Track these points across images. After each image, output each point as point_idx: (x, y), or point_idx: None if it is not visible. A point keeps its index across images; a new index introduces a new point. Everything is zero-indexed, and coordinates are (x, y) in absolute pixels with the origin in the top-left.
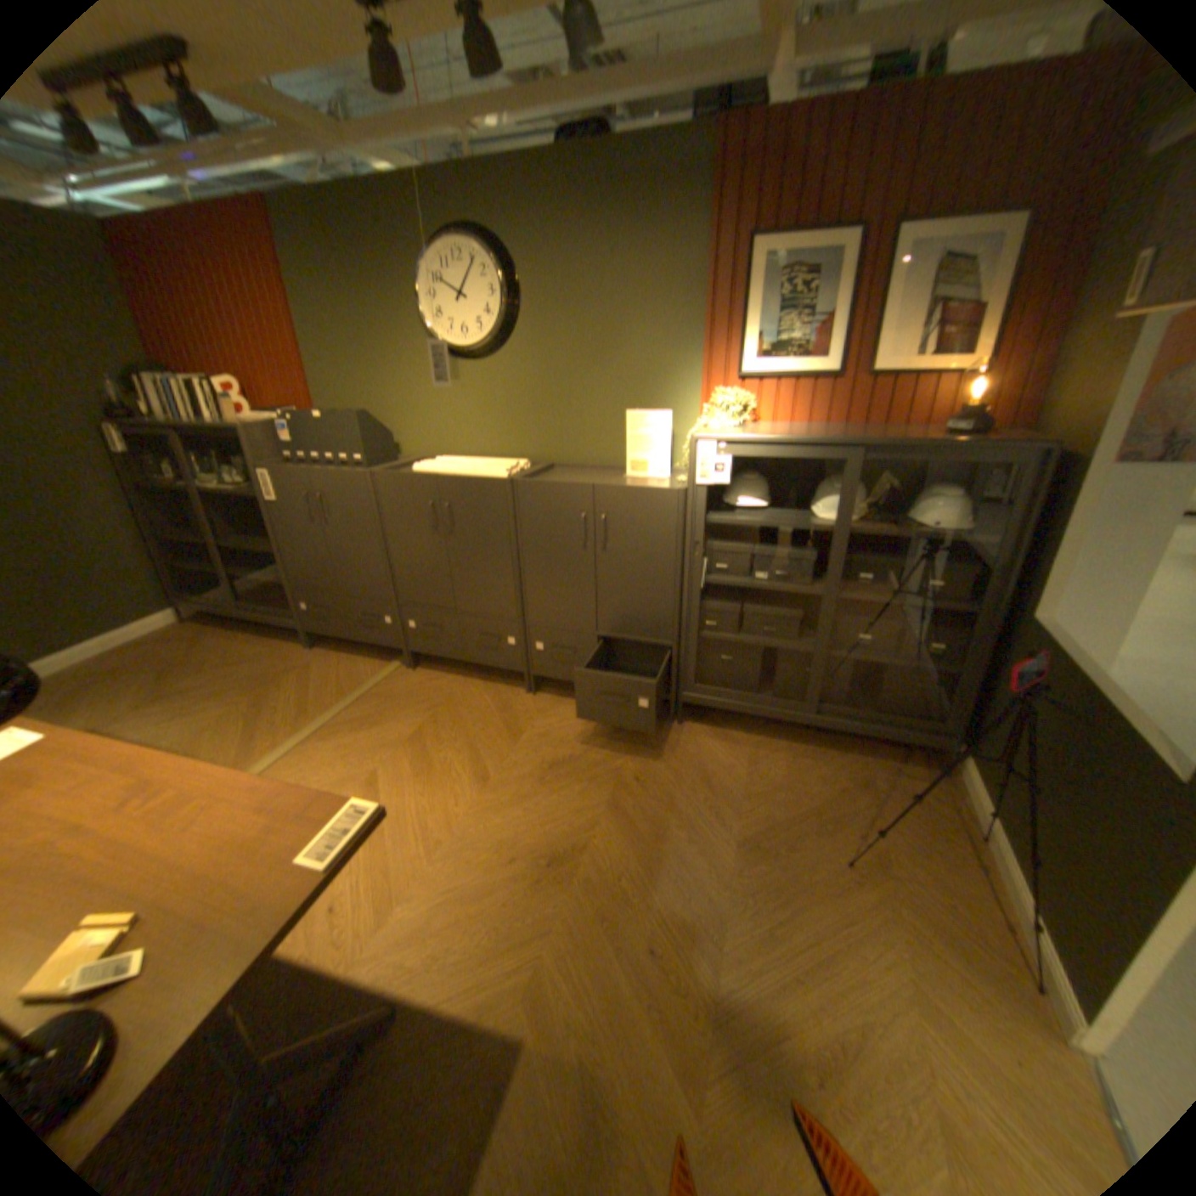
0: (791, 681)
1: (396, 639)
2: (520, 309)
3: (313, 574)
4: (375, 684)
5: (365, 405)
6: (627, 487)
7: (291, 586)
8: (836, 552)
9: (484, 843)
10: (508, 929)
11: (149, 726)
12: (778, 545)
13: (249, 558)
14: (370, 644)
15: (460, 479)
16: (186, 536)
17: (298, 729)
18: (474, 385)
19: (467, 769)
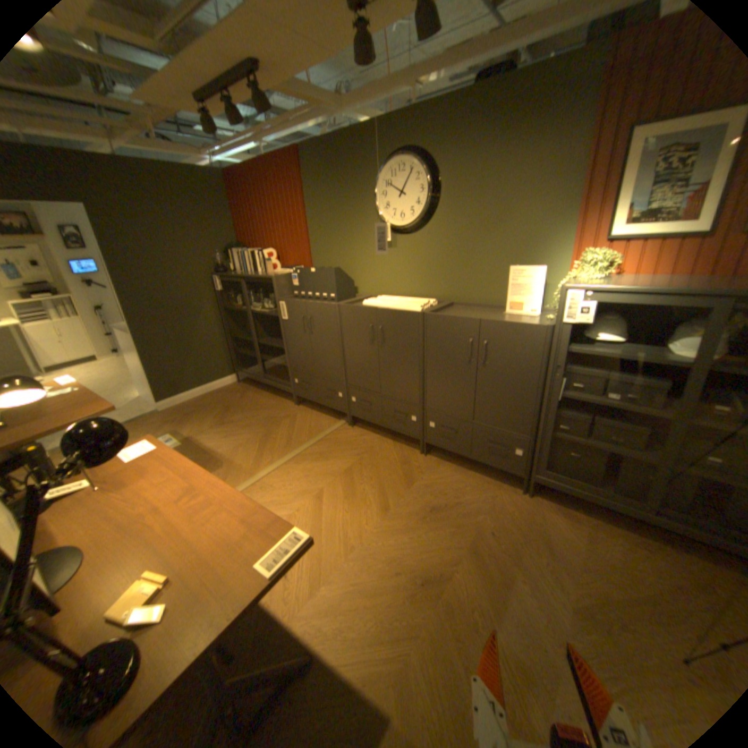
0: (634, 483)
1: (344, 406)
2: (440, 198)
3: (303, 362)
4: (329, 432)
5: (340, 263)
6: (505, 321)
7: (291, 368)
8: (691, 384)
9: (381, 556)
10: (389, 625)
11: (215, 438)
12: (633, 373)
13: (273, 349)
14: (329, 407)
15: (390, 311)
16: (244, 335)
17: (285, 454)
18: (405, 250)
19: (376, 500)
